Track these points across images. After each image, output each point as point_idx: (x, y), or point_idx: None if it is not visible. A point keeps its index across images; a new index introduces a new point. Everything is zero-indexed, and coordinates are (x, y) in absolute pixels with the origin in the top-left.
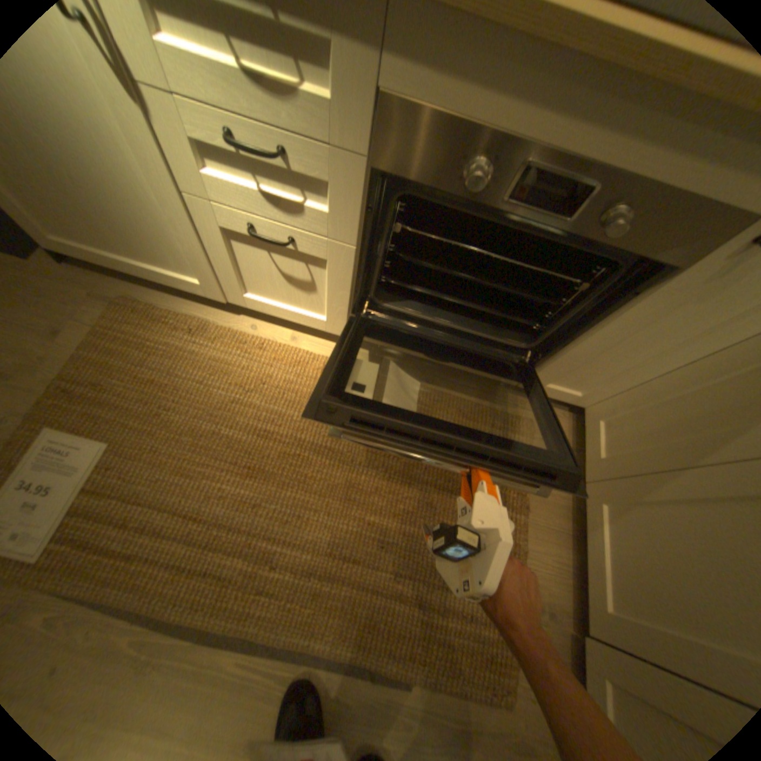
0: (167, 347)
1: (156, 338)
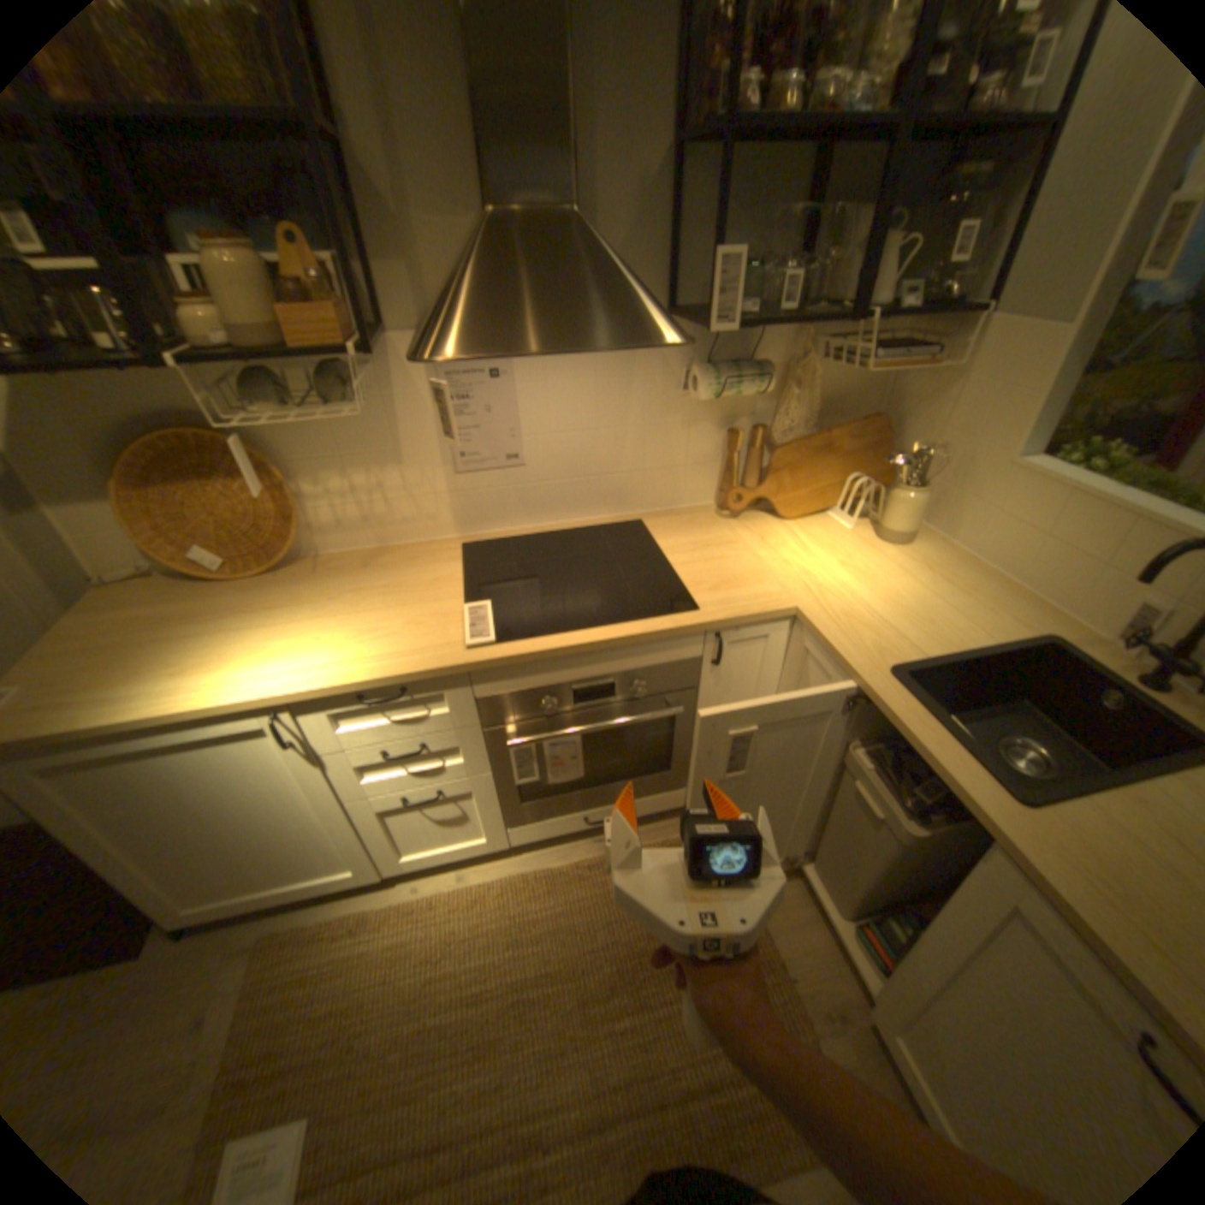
0: (331, 962)
1: (315, 960)
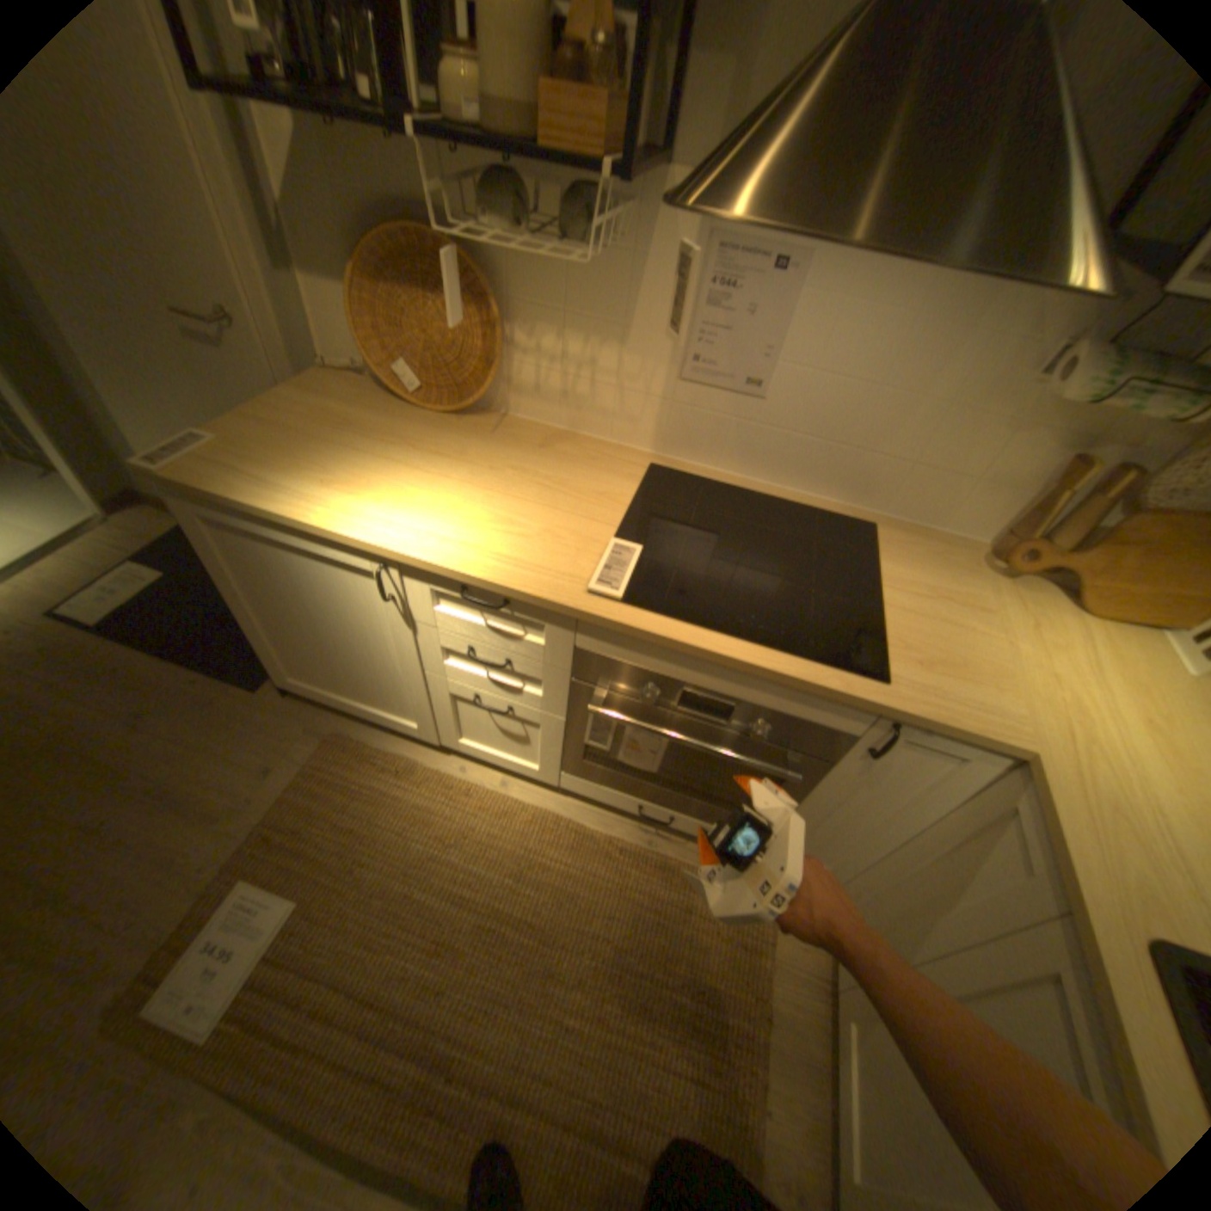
0: (372, 792)
1: (362, 781)
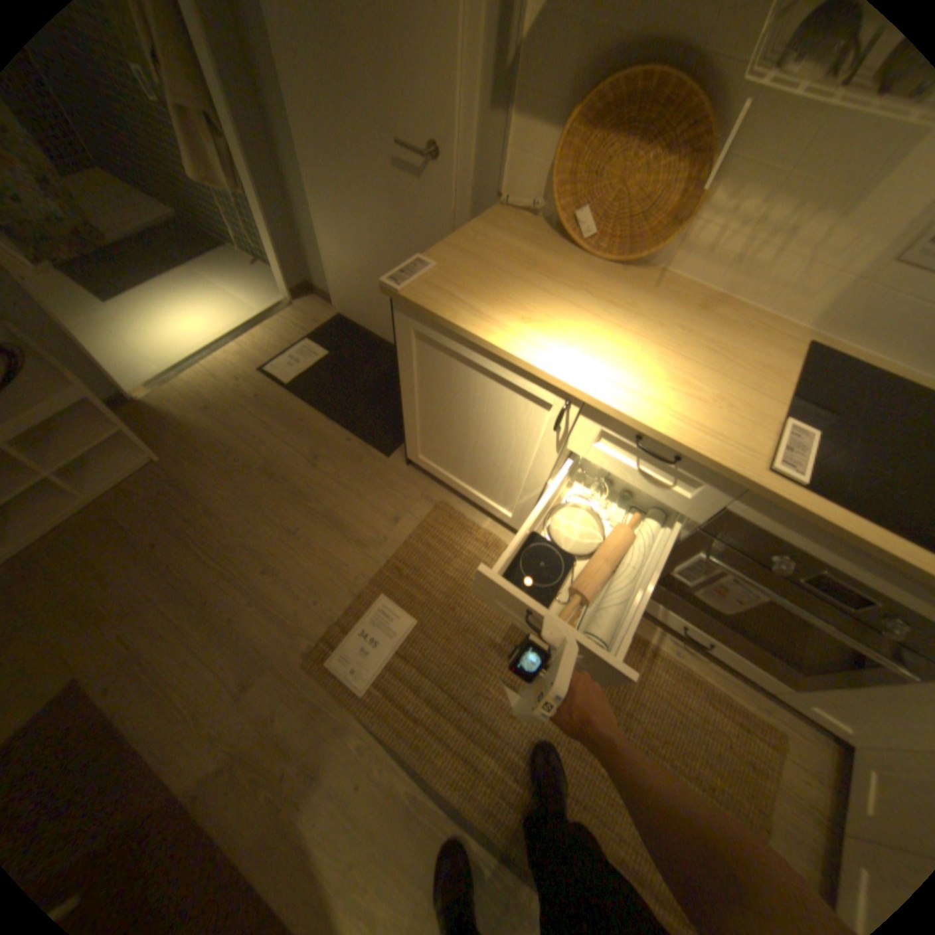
0: (468, 554)
1: (462, 544)
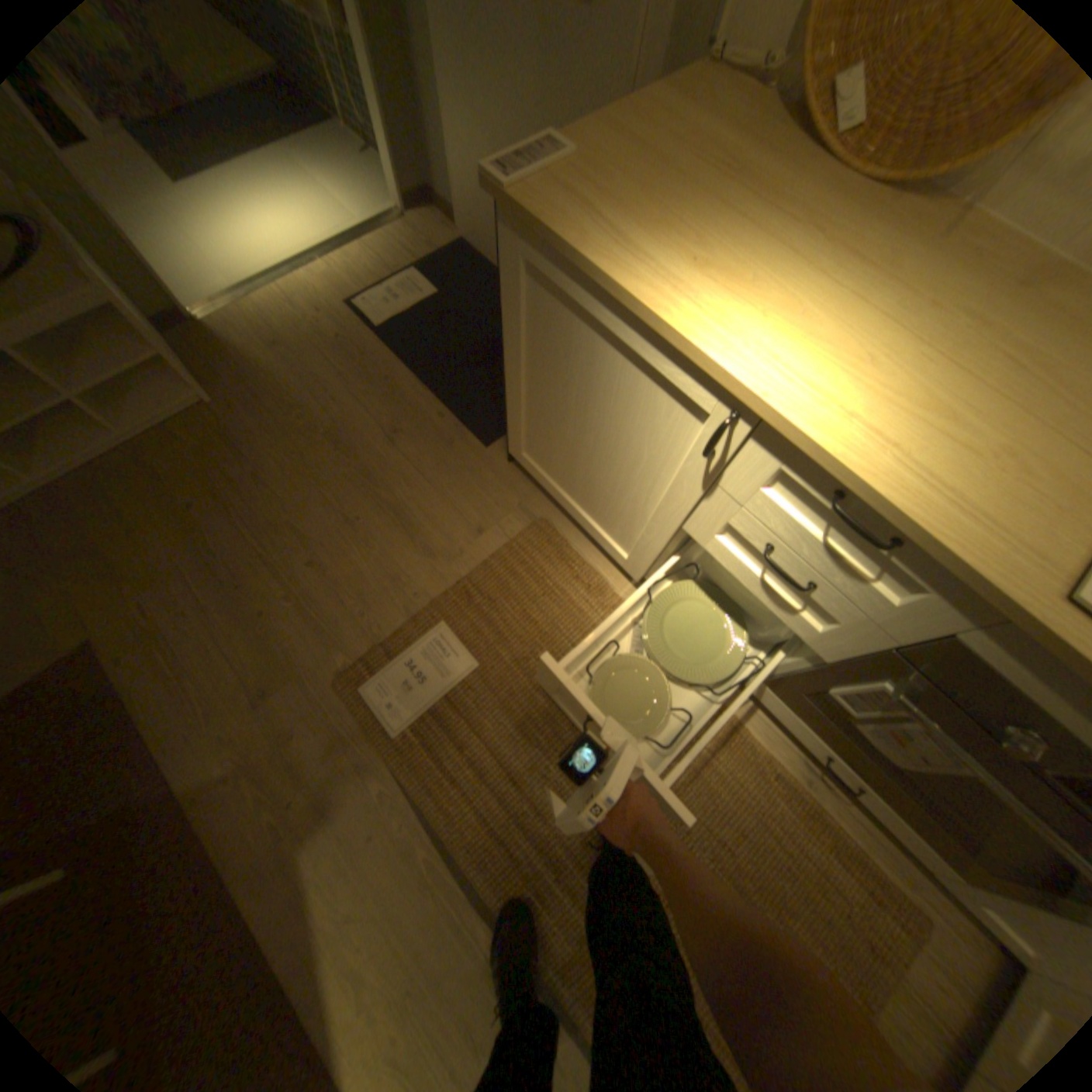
0: (563, 594)
1: (557, 580)
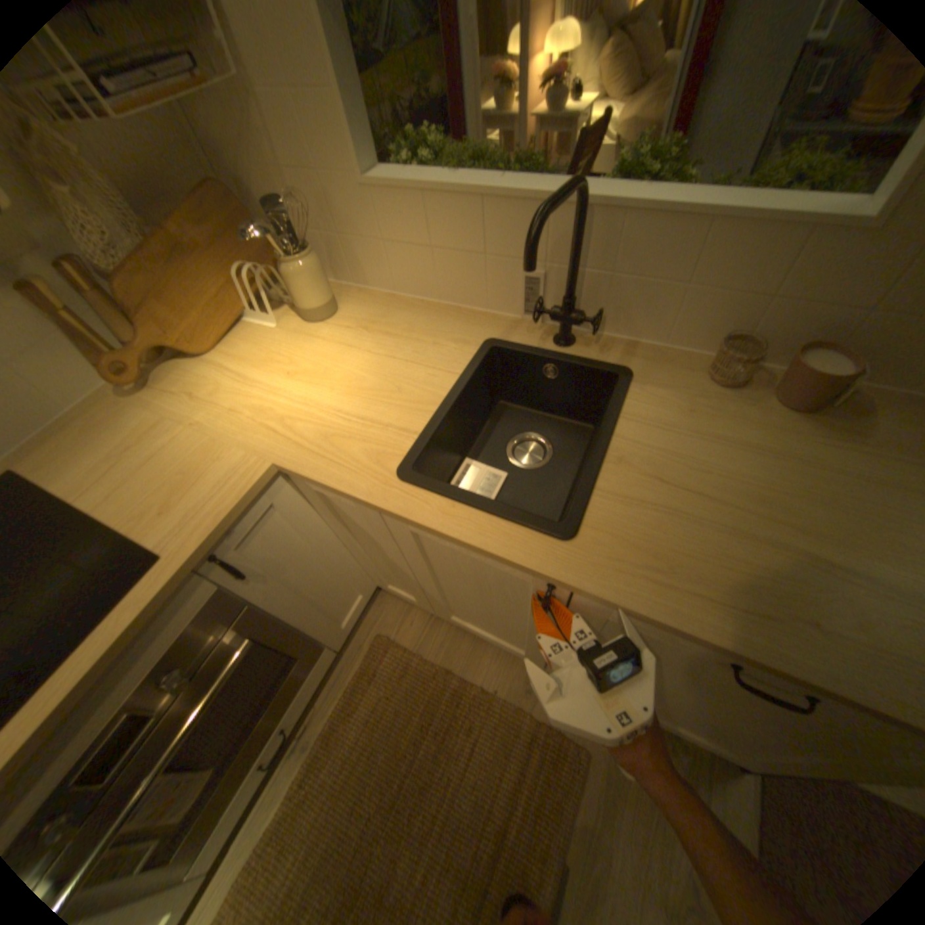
0: None
1: None
